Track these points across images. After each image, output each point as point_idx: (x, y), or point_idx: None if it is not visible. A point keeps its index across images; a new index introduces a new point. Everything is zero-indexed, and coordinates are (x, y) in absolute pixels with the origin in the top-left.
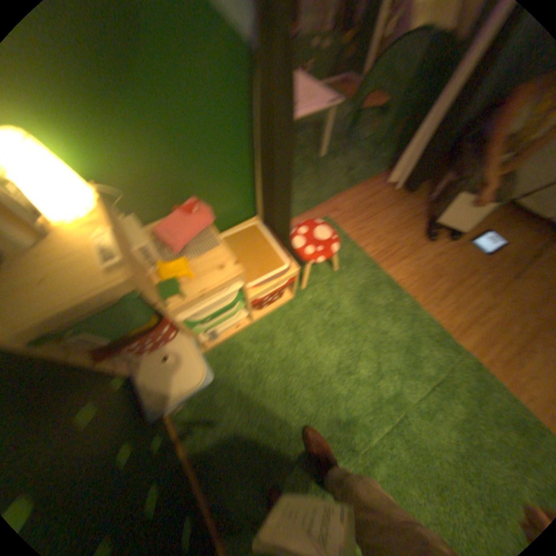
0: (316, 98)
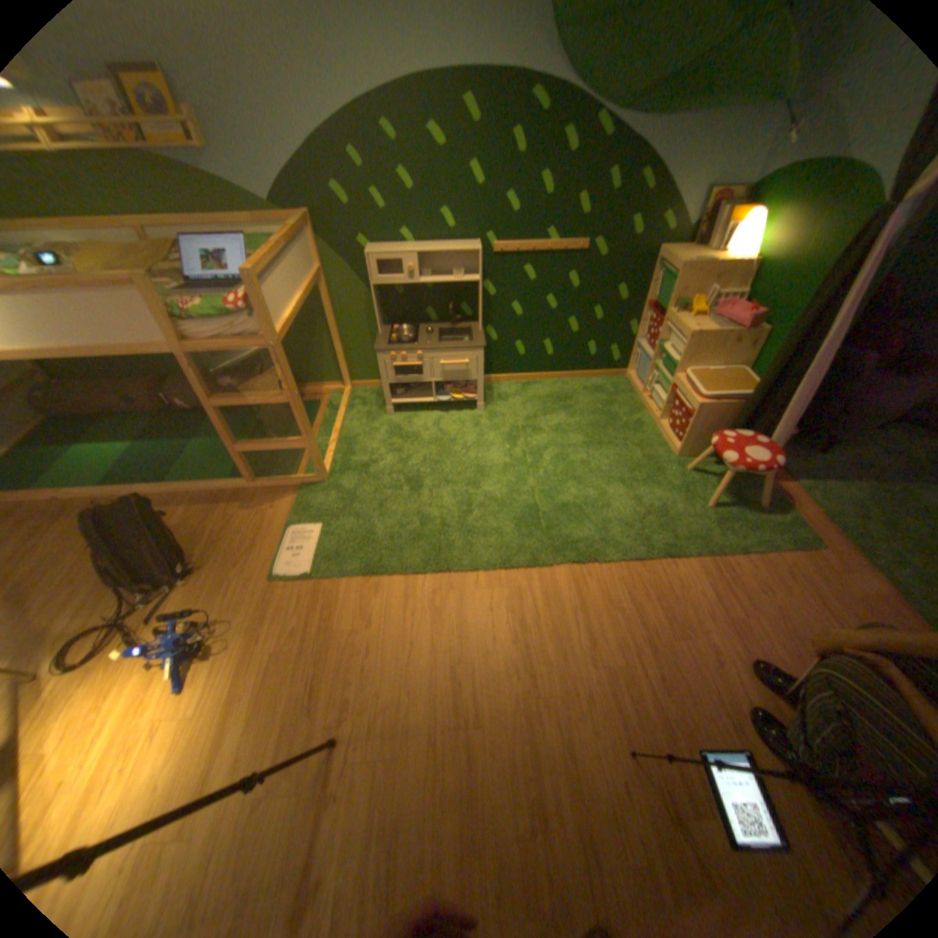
0: None
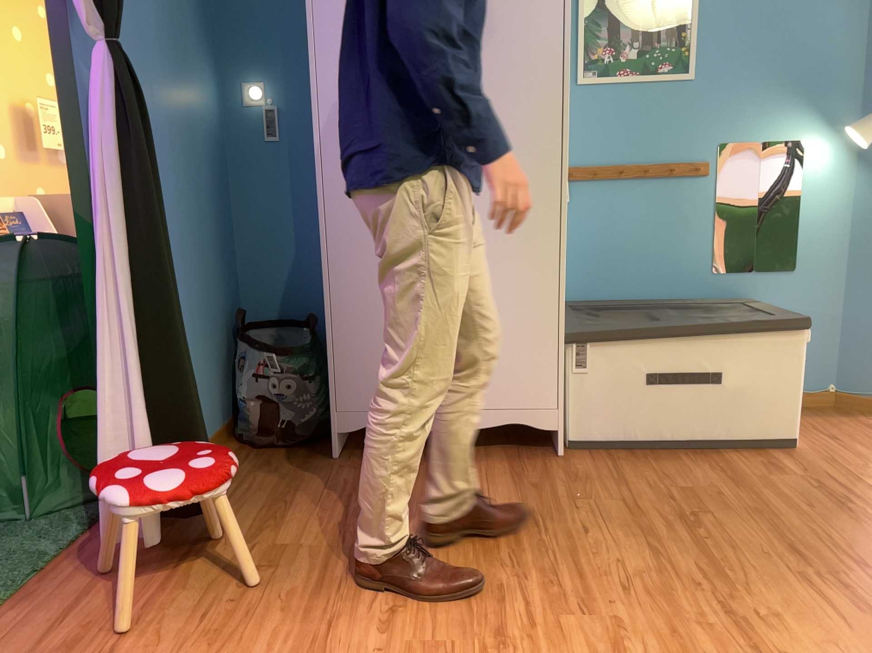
0: None
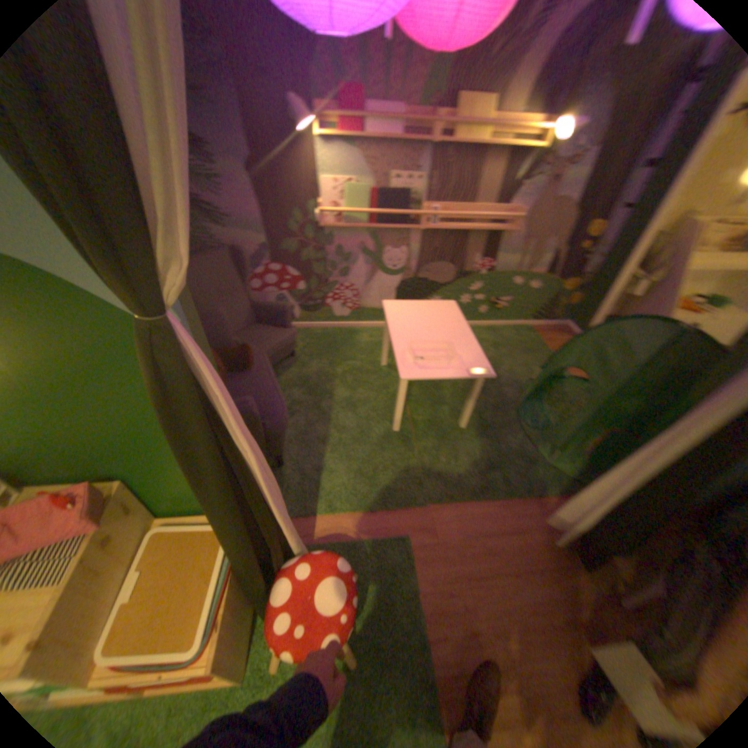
0: (457, 359)
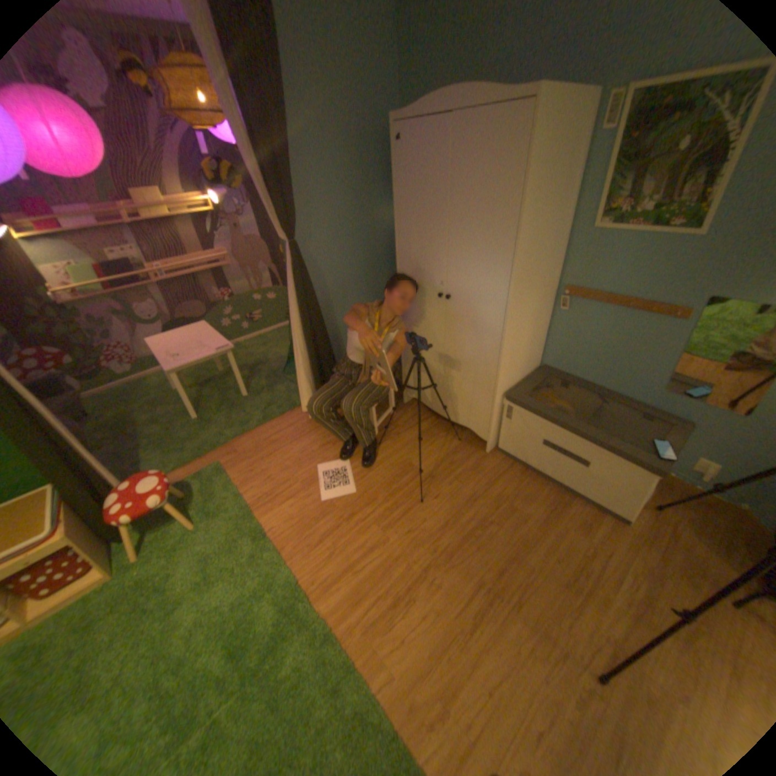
0: (207, 348)
